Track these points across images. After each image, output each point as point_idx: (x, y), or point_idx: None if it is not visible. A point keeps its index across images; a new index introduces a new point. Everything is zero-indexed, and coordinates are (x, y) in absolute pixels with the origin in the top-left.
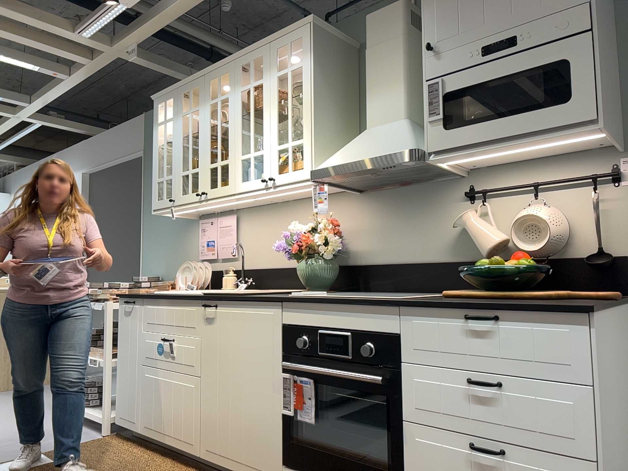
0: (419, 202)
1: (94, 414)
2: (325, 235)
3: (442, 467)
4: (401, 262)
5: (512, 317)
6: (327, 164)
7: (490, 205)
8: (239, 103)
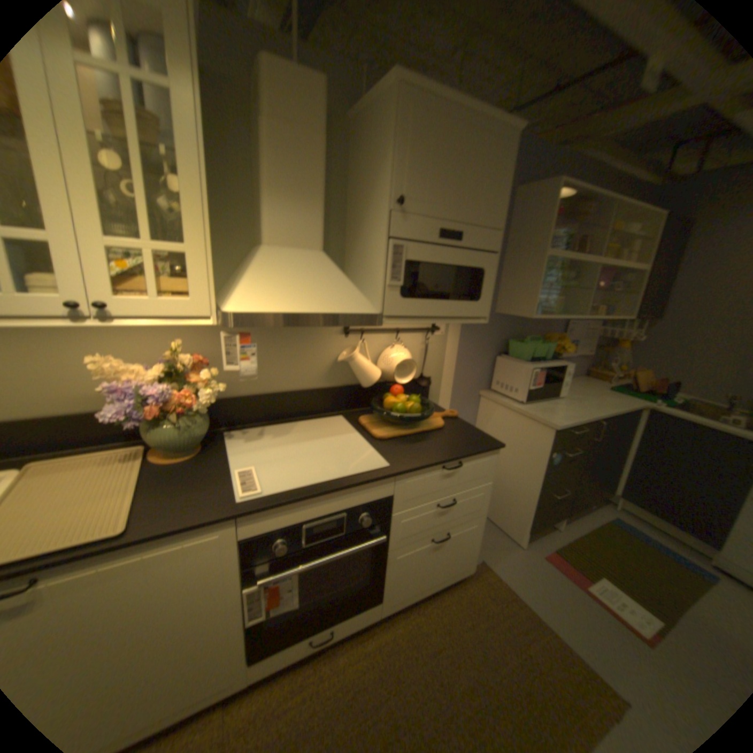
0: (296, 330)
1: None
2: (214, 387)
3: (413, 563)
4: (275, 390)
5: (468, 460)
6: (254, 304)
7: (369, 343)
8: None
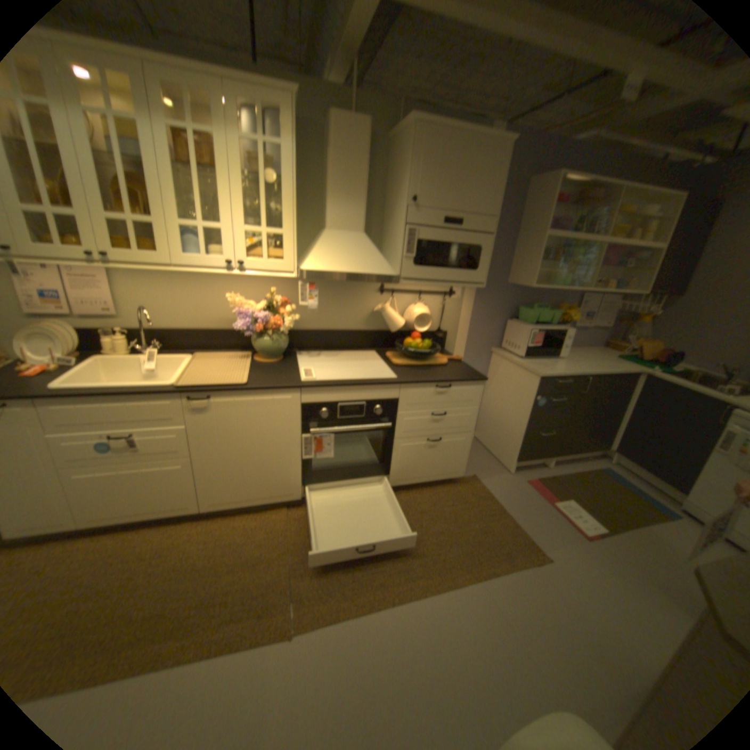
0: (345, 289)
1: None
2: (292, 319)
3: (412, 453)
4: (329, 330)
5: (456, 385)
6: (317, 268)
7: (396, 301)
8: (166, 144)
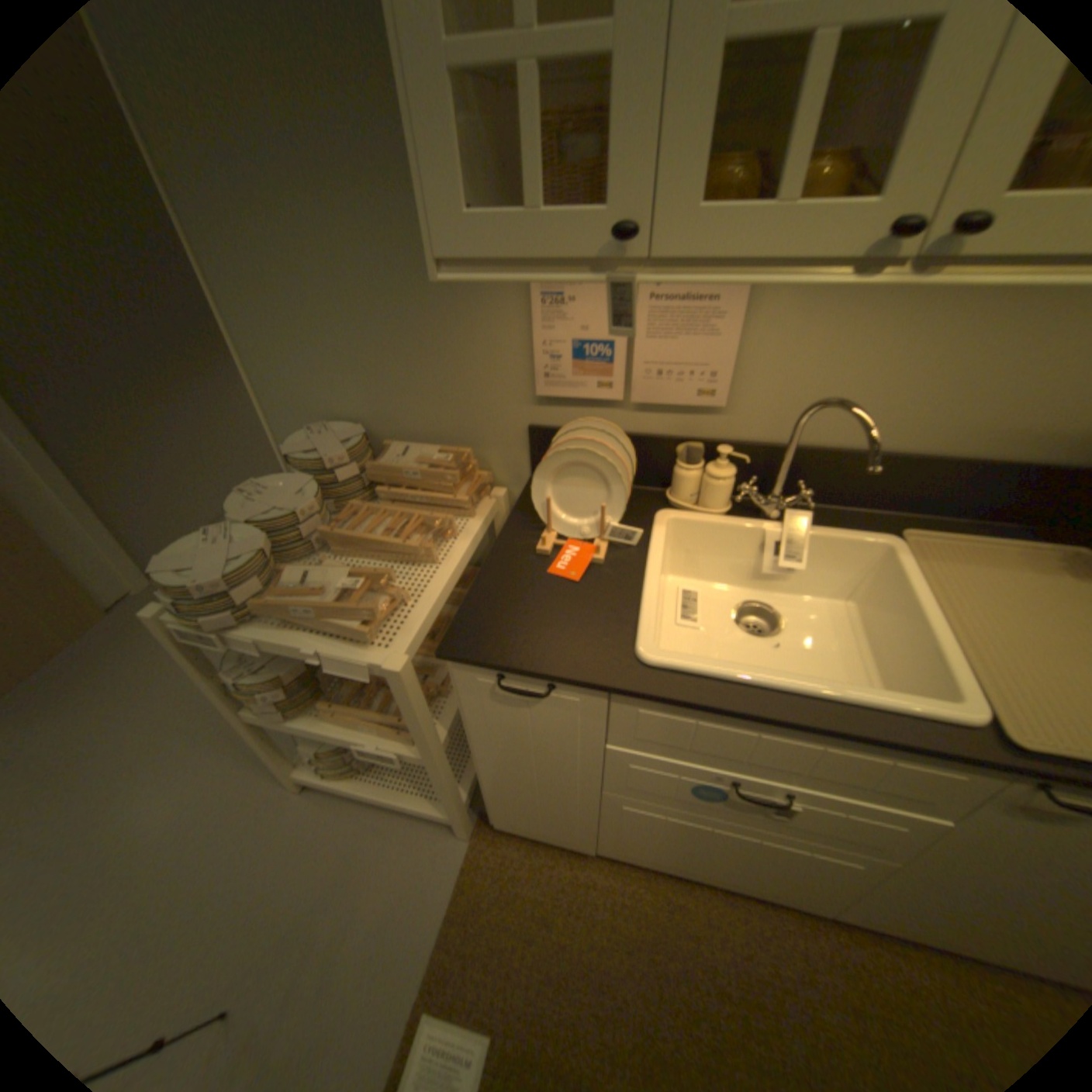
0: None
1: (409, 810)
2: None
3: None
4: None
5: None
6: None
7: None
8: None
